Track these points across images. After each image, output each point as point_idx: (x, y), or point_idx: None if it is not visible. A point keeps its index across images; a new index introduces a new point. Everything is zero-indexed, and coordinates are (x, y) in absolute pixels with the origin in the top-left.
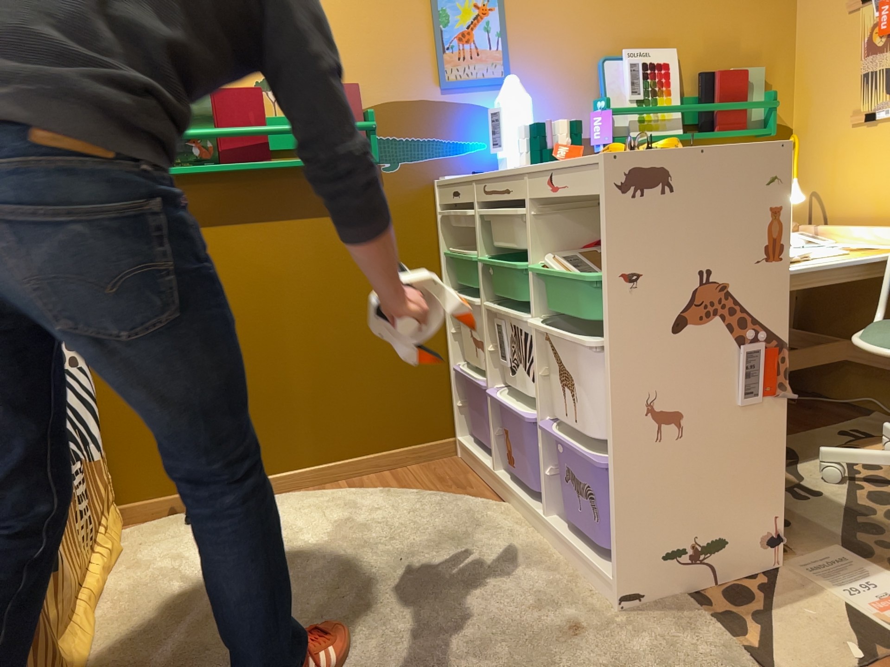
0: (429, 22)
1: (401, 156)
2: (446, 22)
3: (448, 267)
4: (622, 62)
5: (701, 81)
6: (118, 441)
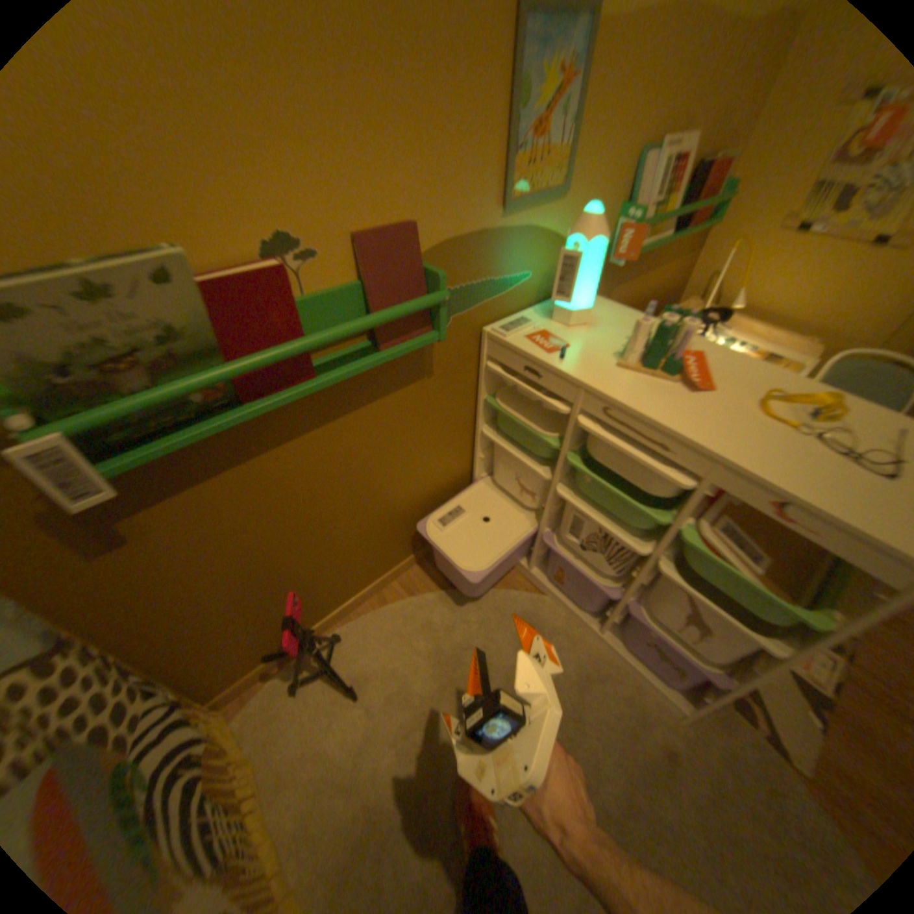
0: (508, 98)
1: (454, 310)
2: (526, 97)
3: (484, 409)
4: (659, 152)
5: (701, 169)
6: (191, 673)
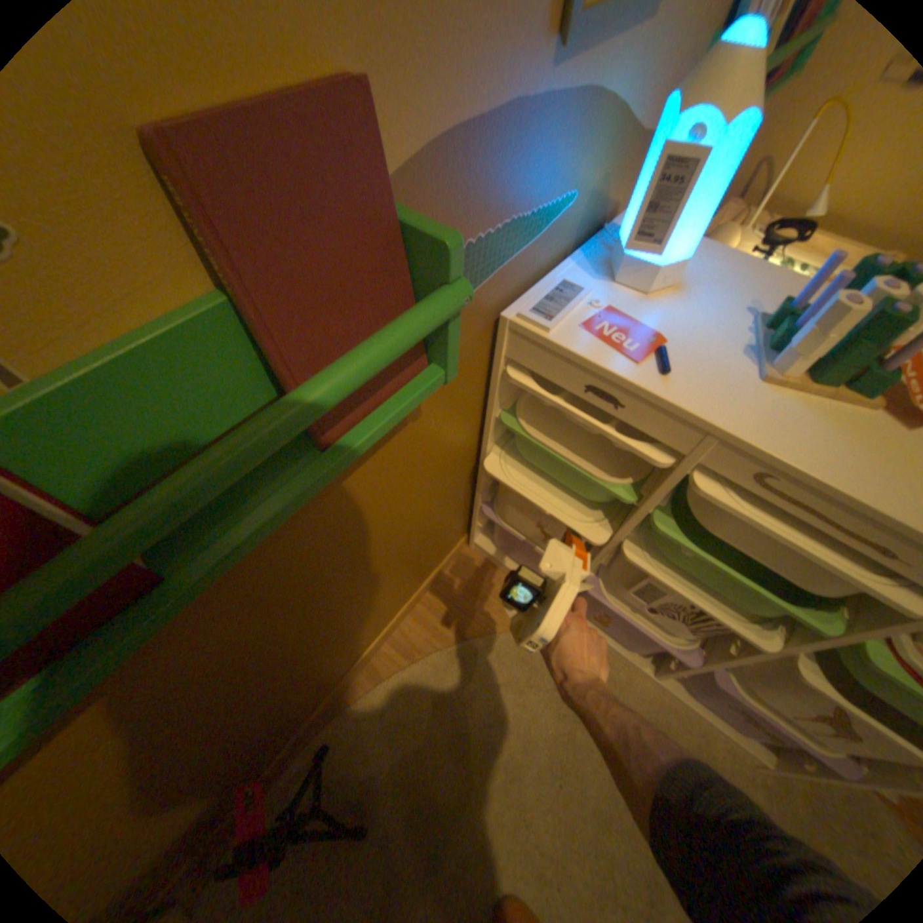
0: None
1: None
2: None
3: (496, 427)
4: None
5: None
6: None
